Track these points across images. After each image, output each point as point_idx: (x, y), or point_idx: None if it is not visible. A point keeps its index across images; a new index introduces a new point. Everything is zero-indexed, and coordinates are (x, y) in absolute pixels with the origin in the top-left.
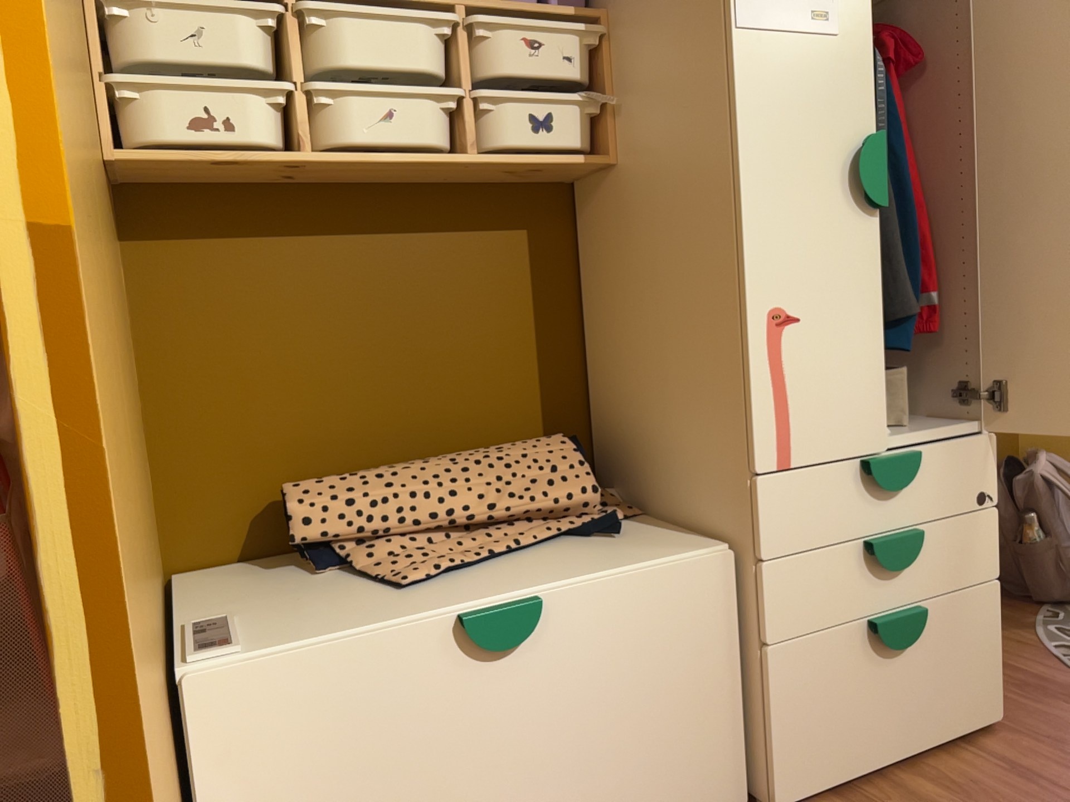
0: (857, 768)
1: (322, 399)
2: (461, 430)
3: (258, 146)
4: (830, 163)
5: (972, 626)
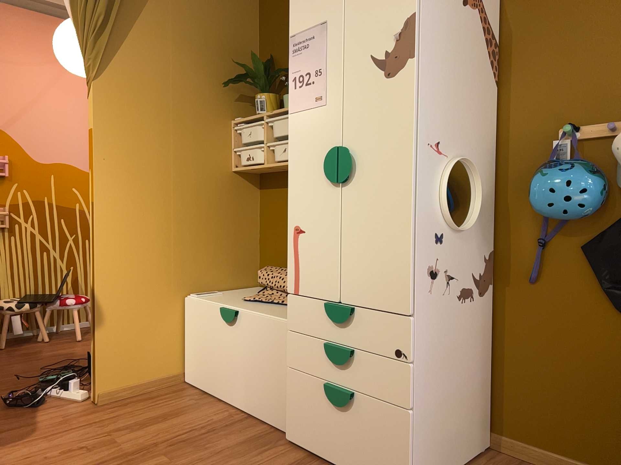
0: (317, 451)
1: None
2: None
3: (258, 162)
4: (319, 162)
5: (386, 427)
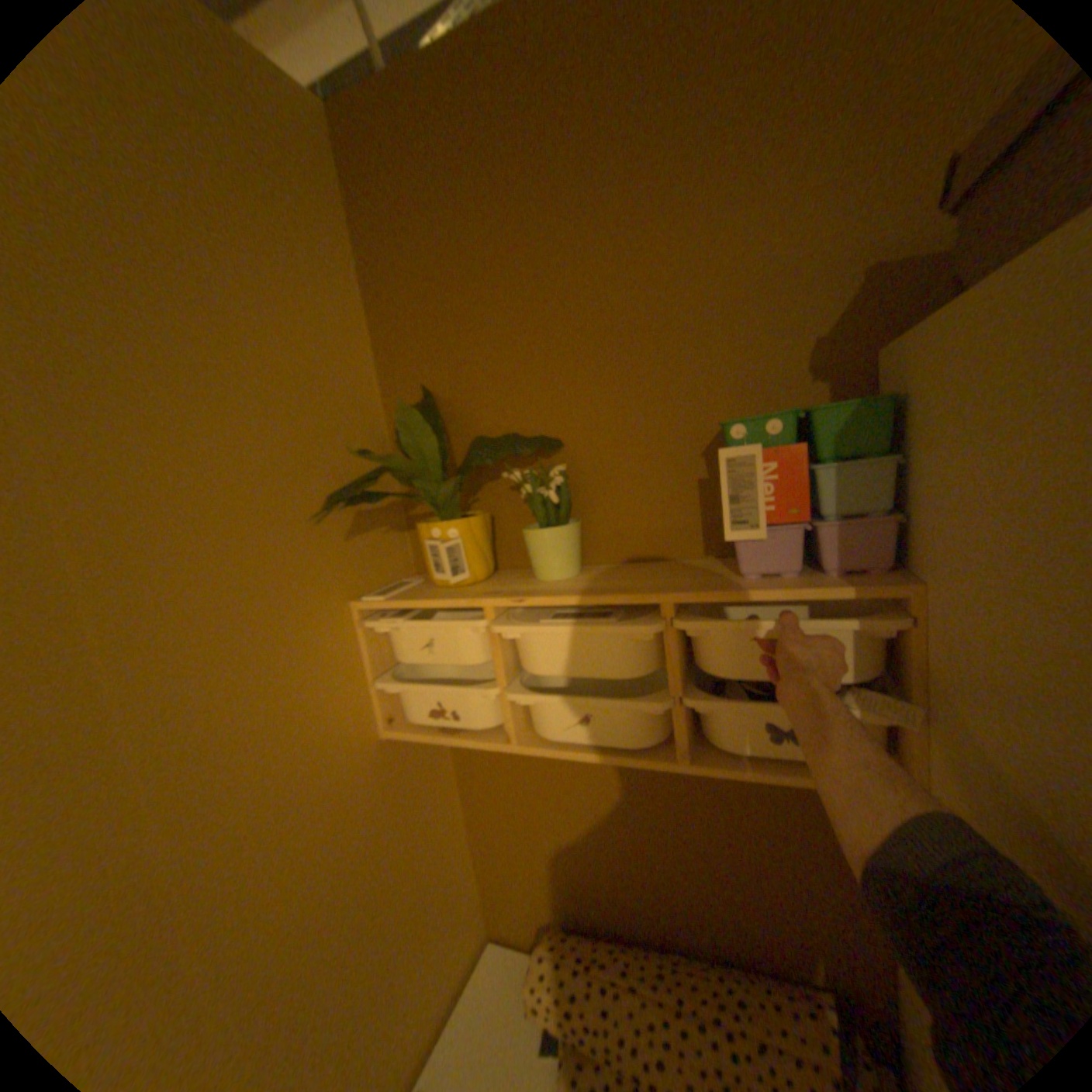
0: None
1: (584, 864)
2: (716, 931)
3: (480, 725)
4: None
5: None
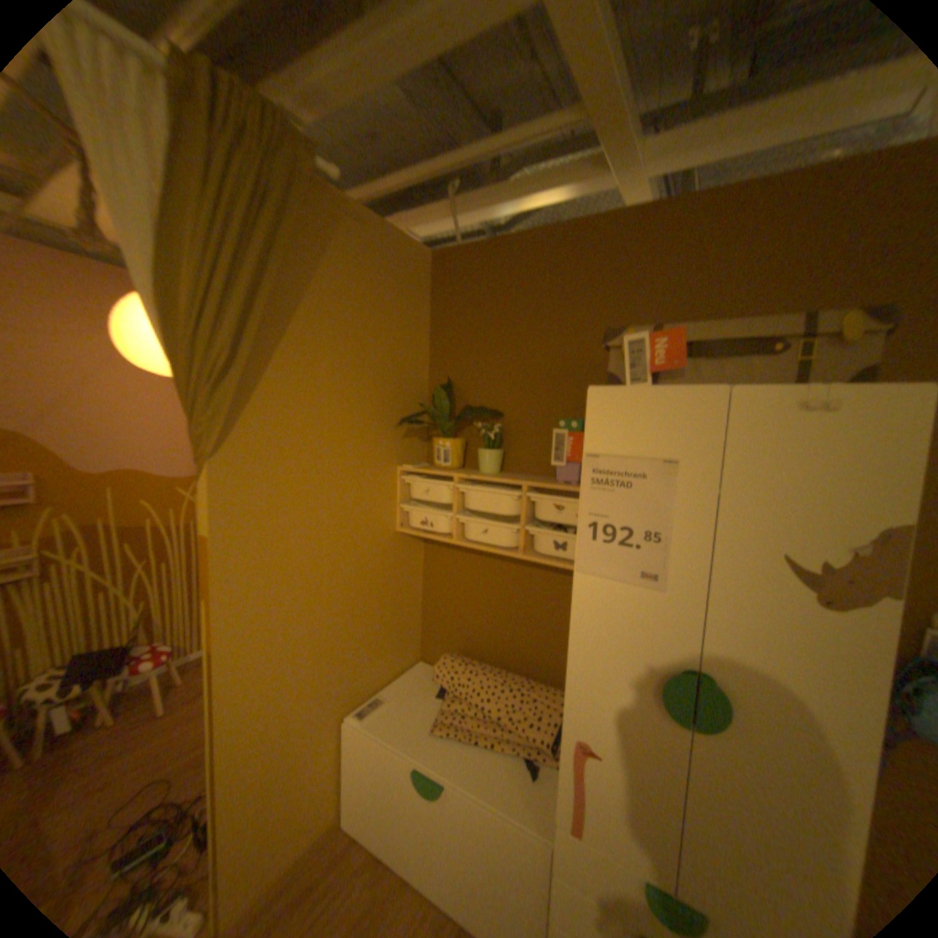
0: None
1: (476, 623)
2: (531, 664)
3: (441, 532)
4: (642, 674)
5: None
